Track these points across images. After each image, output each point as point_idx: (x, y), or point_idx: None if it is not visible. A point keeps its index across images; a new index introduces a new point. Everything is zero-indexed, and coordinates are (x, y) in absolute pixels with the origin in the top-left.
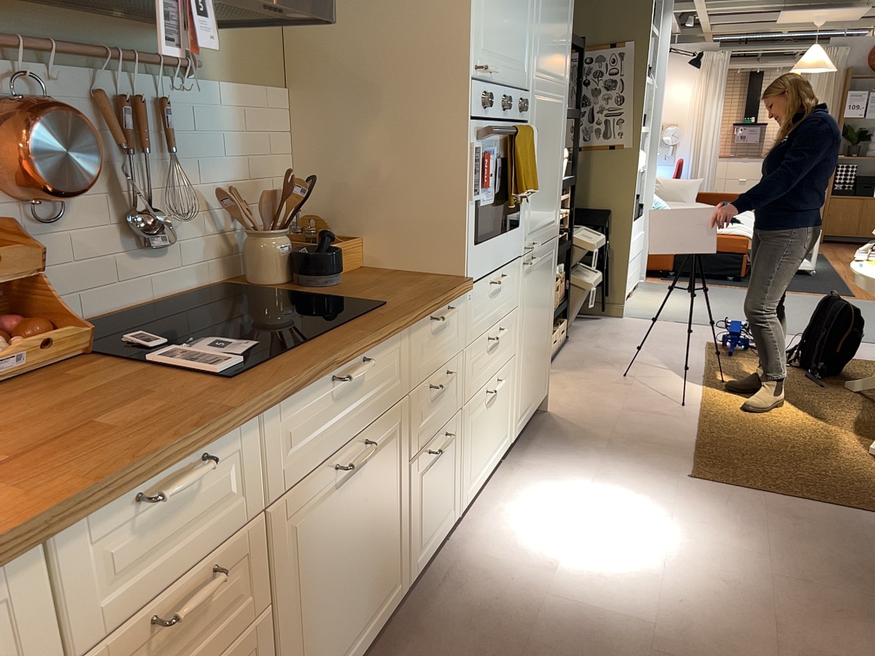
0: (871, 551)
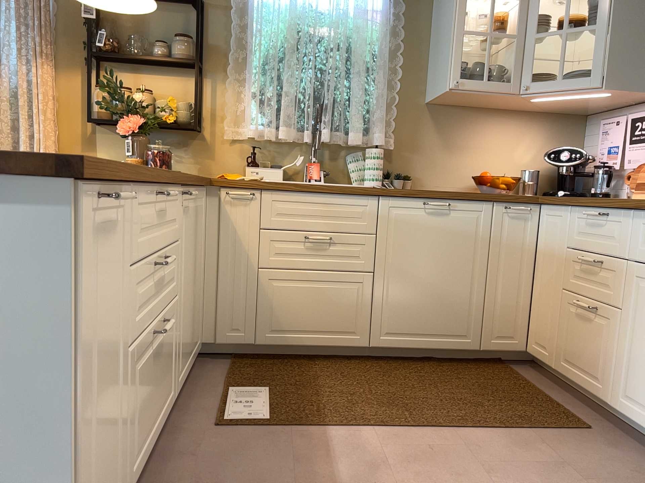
0: None
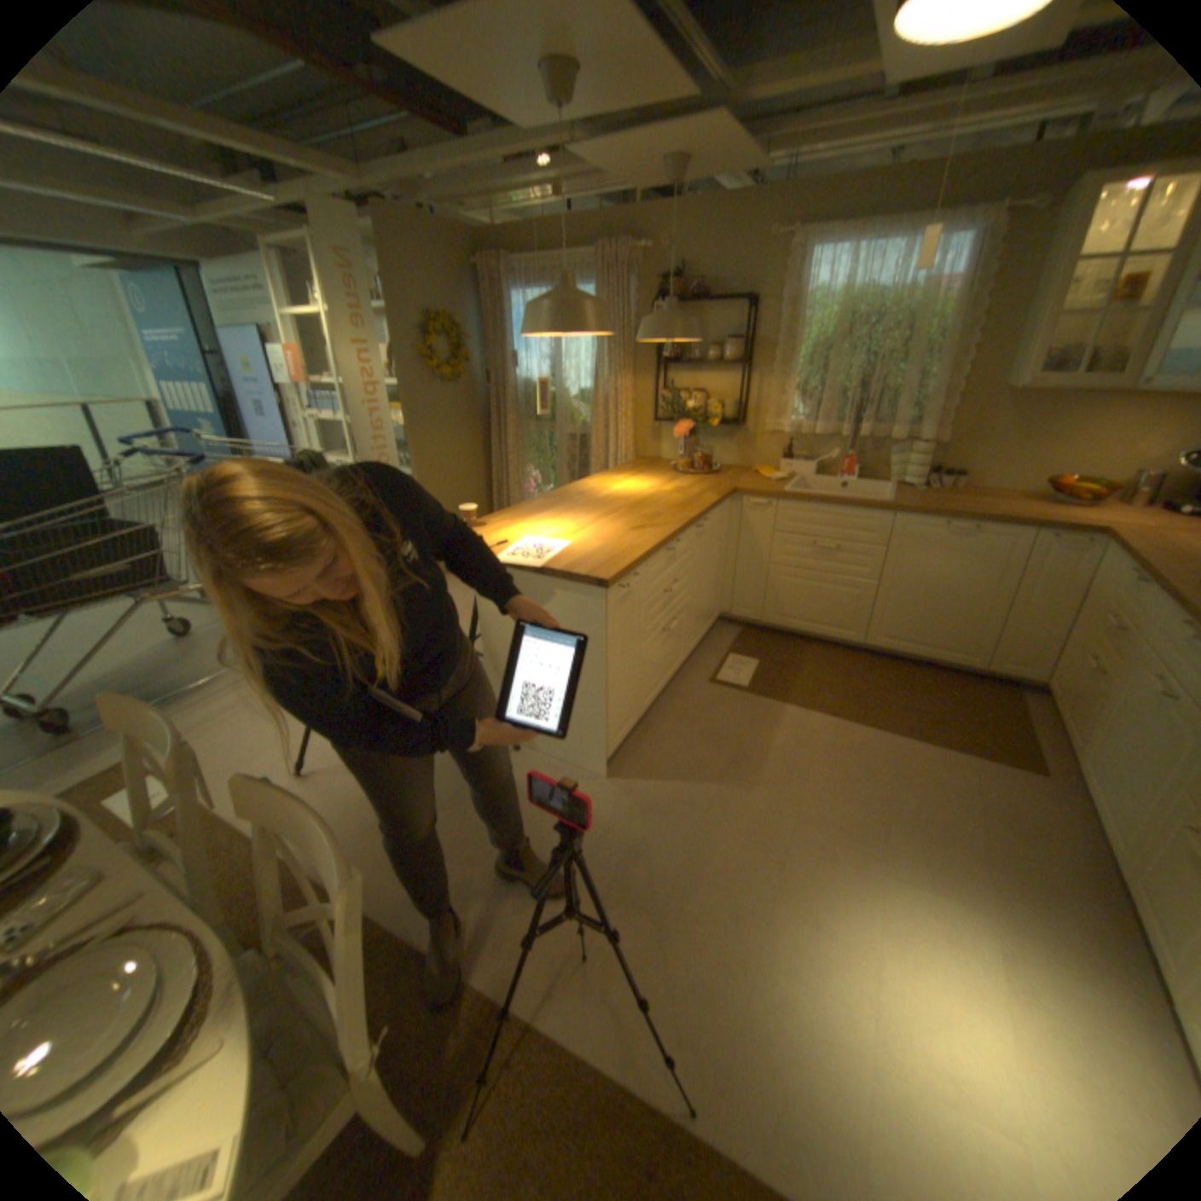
0: (632, 966)
